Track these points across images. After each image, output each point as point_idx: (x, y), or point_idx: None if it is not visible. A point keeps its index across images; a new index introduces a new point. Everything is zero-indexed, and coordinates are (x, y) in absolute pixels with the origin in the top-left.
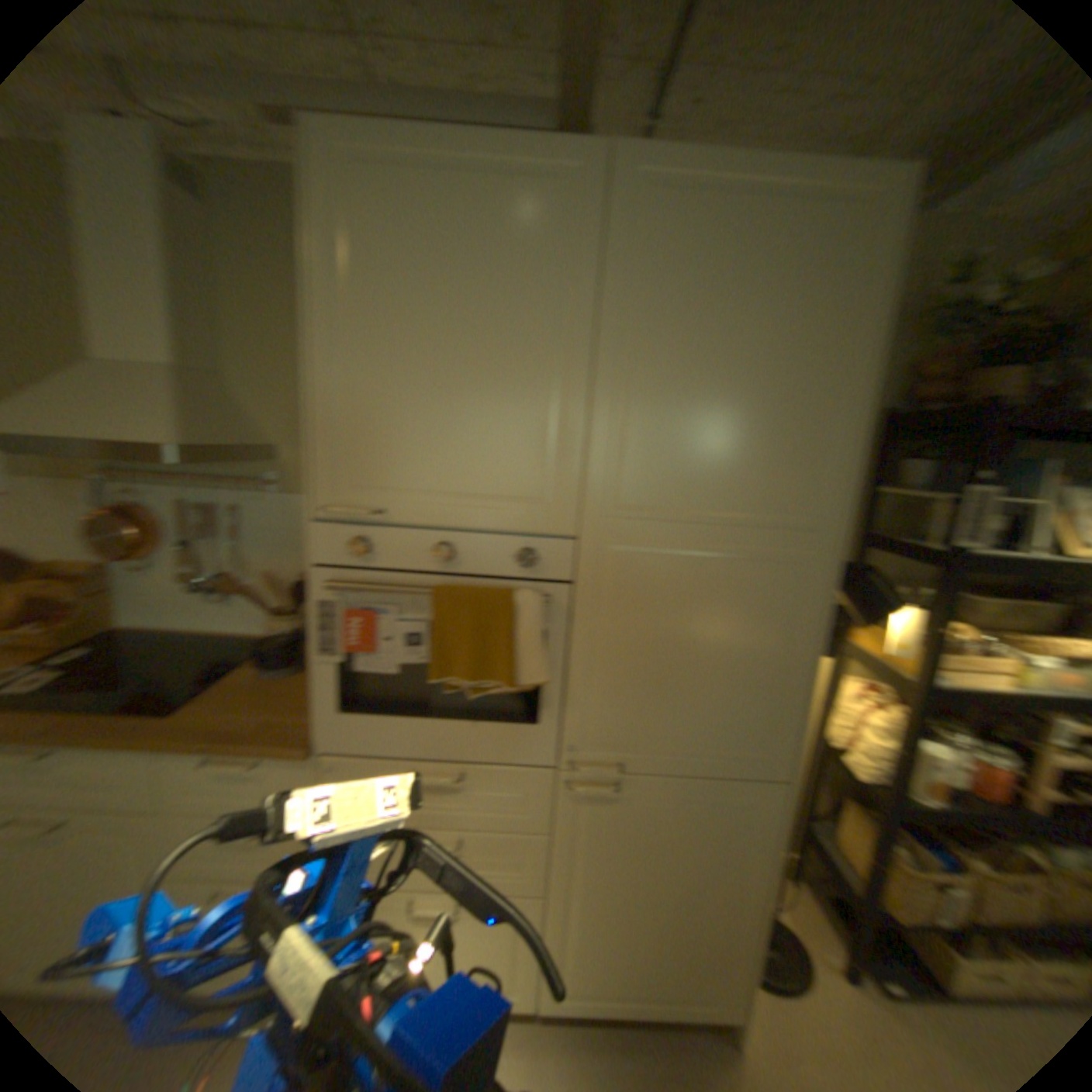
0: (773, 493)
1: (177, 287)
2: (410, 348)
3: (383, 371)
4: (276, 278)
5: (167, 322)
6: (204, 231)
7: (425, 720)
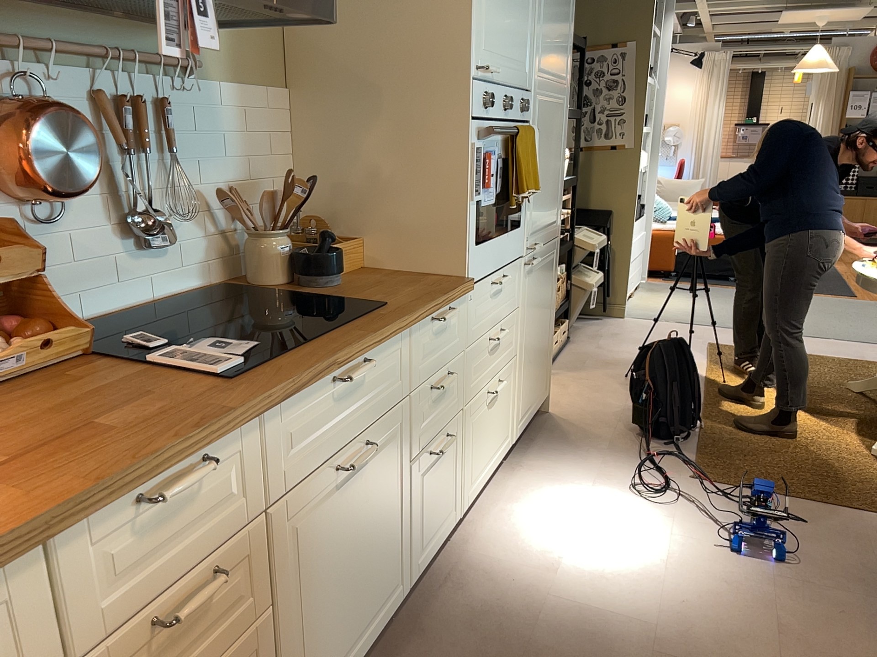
0: (560, 67)
1: None
2: None
3: None
4: None
5: None
6: None
7: (496, 240)
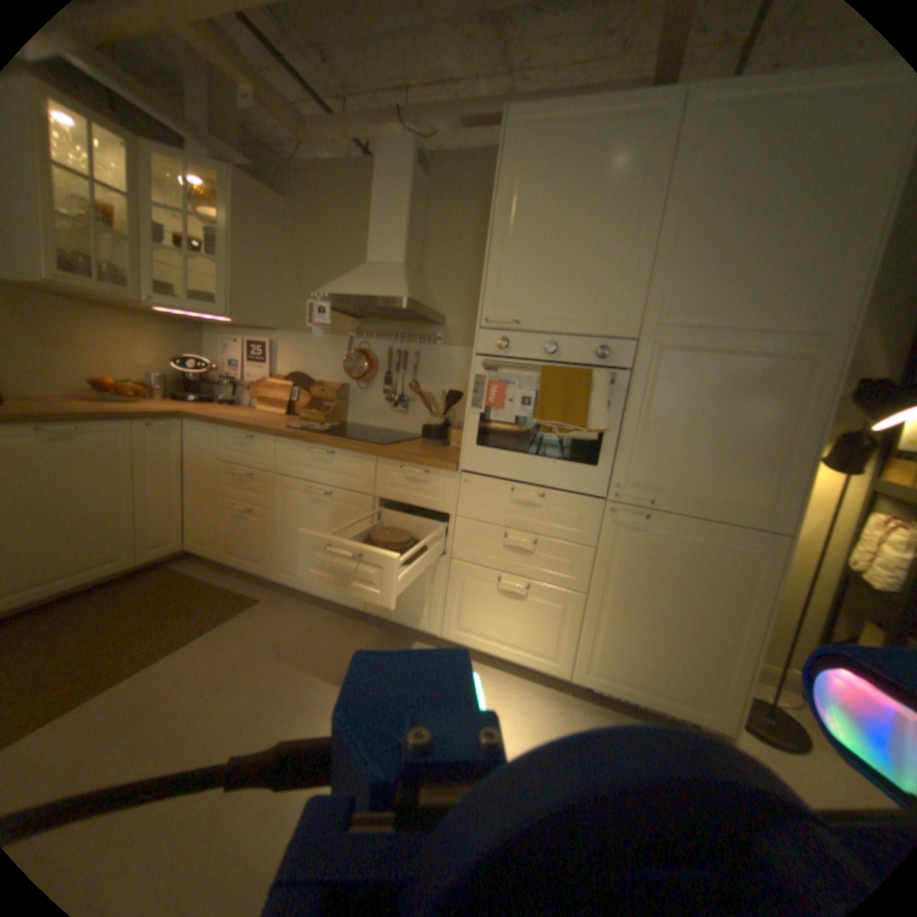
0: (789, 306)
1: (408, 220)
2: (544, 224)
3: (527, 239)
4: (456, 214)
5: (401, 239)
6: (423, 190)
7: (522, 456)
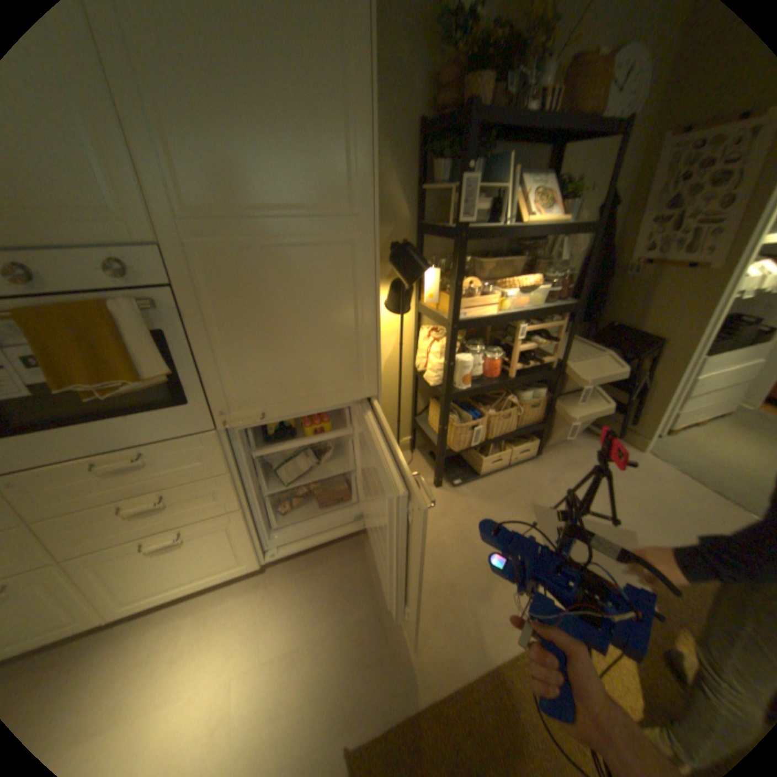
0: (313, 186)
1: None
2: None
3: None
4: None
5: None
6: None
7: (79, 427)
